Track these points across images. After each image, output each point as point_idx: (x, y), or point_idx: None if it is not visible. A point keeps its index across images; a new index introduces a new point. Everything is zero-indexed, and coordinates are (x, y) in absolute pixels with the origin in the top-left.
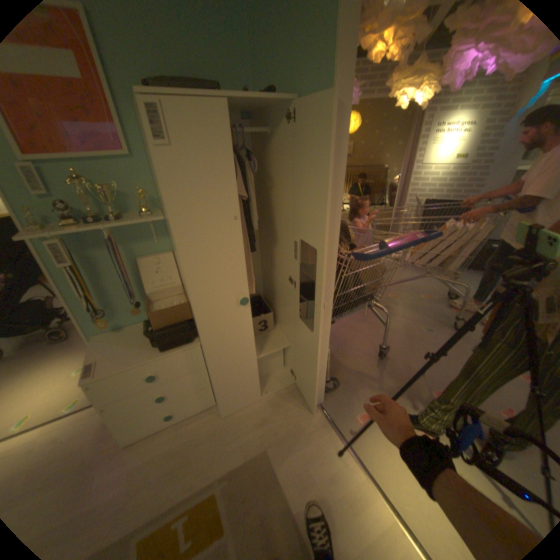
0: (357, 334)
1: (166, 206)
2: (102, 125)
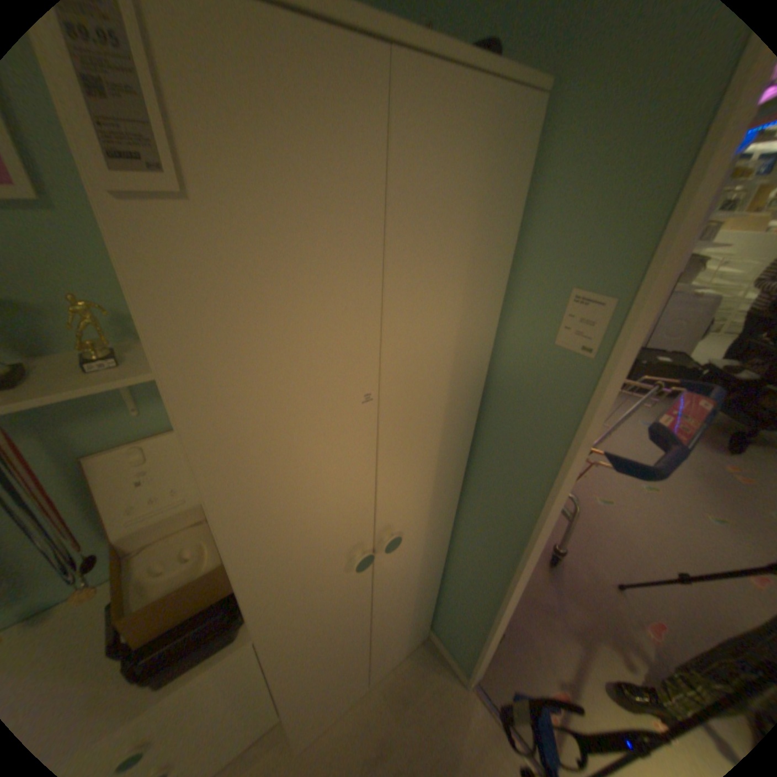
0: None
1: (168, 396)
2: None
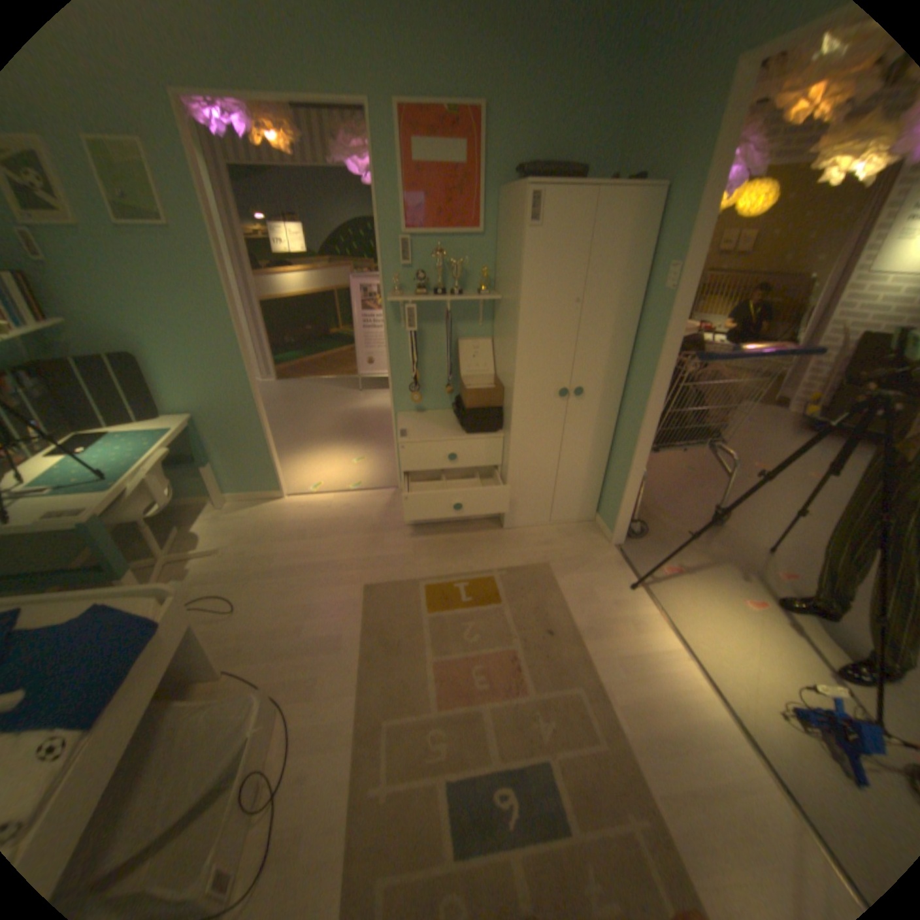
0: (688, 495)
1: (519, 281)
2: (467, 205)
